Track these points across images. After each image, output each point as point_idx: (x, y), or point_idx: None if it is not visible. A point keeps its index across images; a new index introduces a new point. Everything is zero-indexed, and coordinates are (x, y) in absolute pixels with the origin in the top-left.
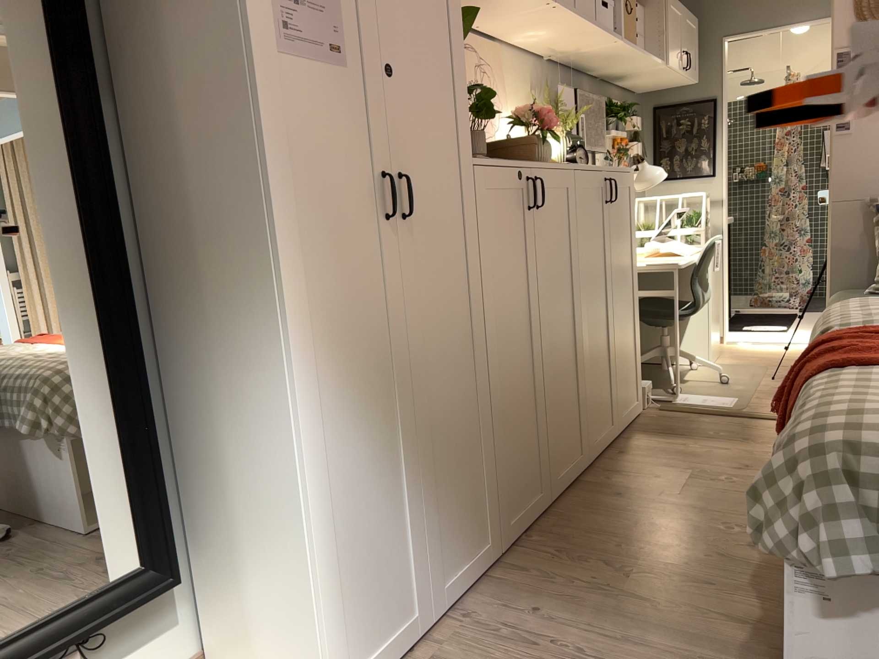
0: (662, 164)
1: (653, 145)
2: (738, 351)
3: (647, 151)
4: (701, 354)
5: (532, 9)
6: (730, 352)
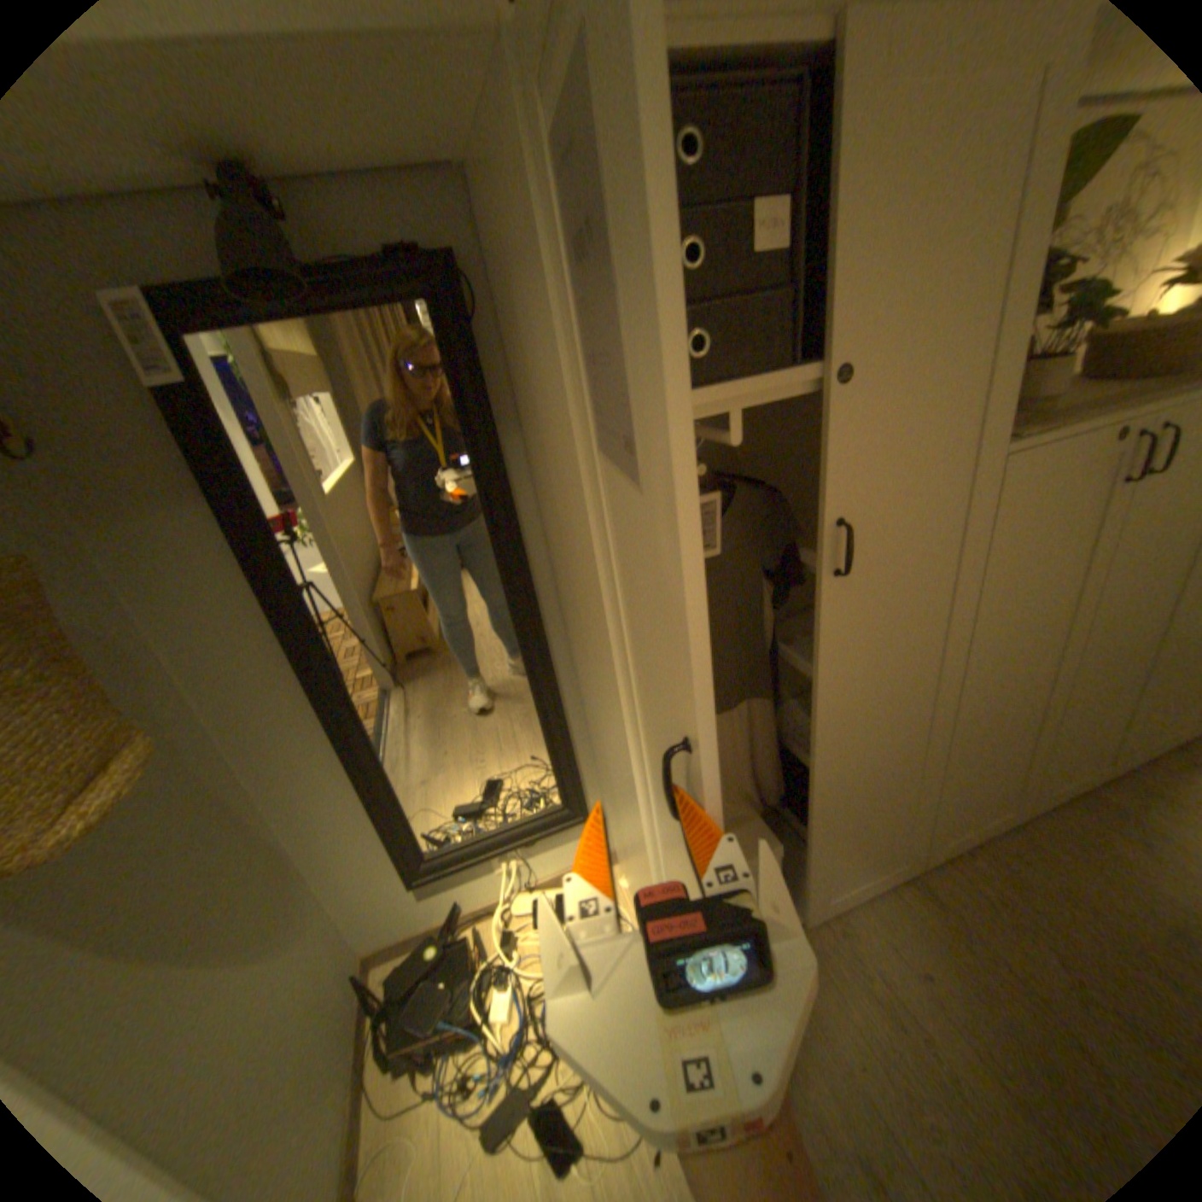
0: None
1: None
2: None
3: None
4: None
5: None
6: None
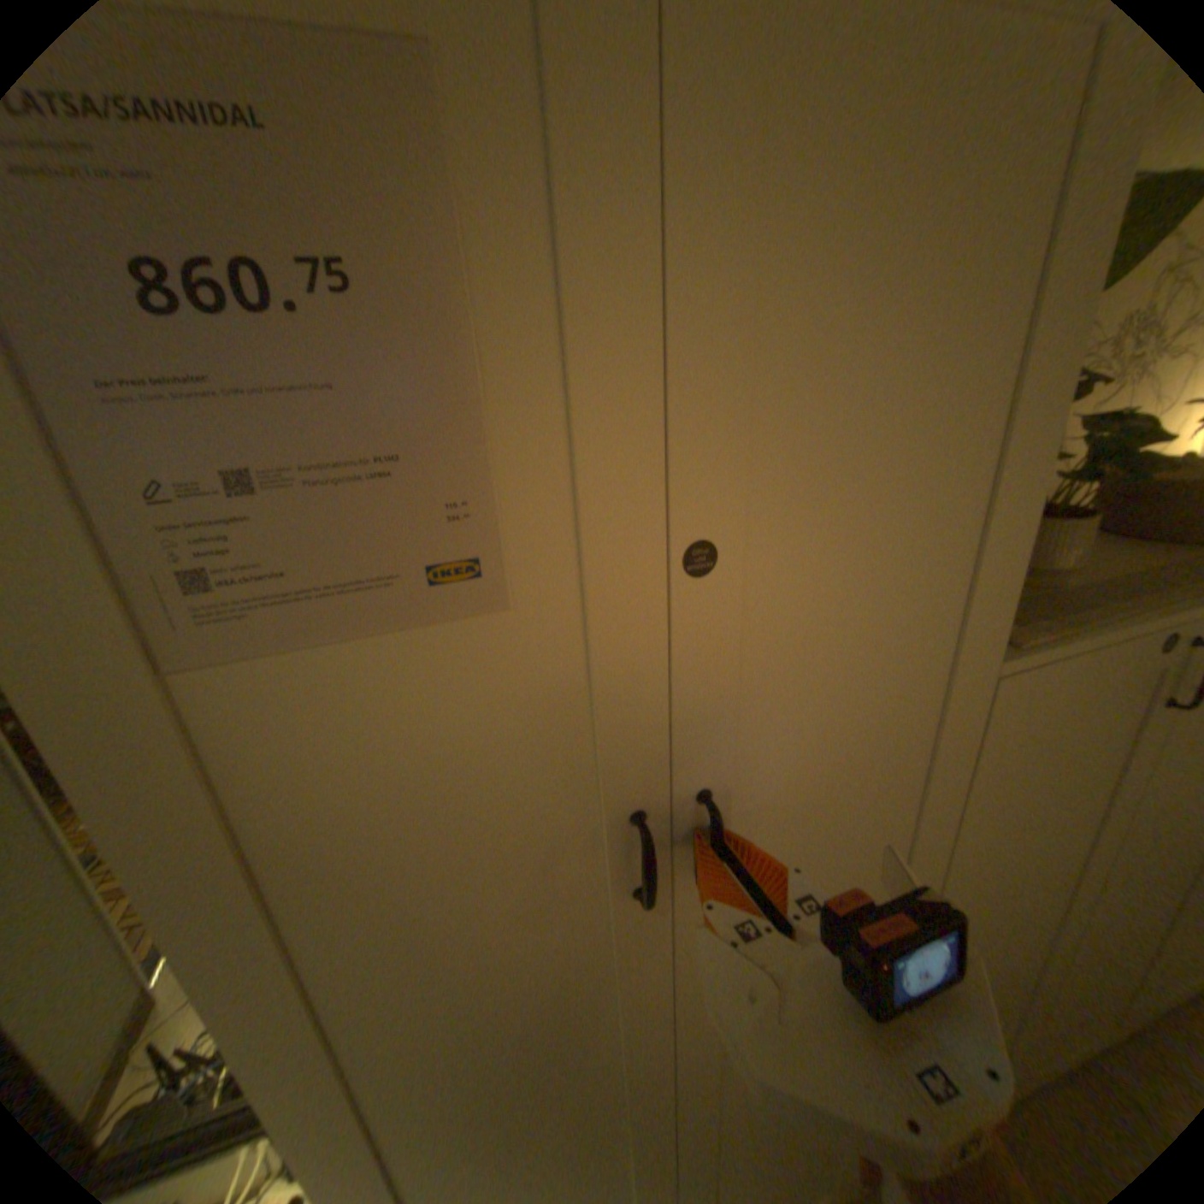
0: None
1: None
2: None
3: None
4: None
5: None
6: None
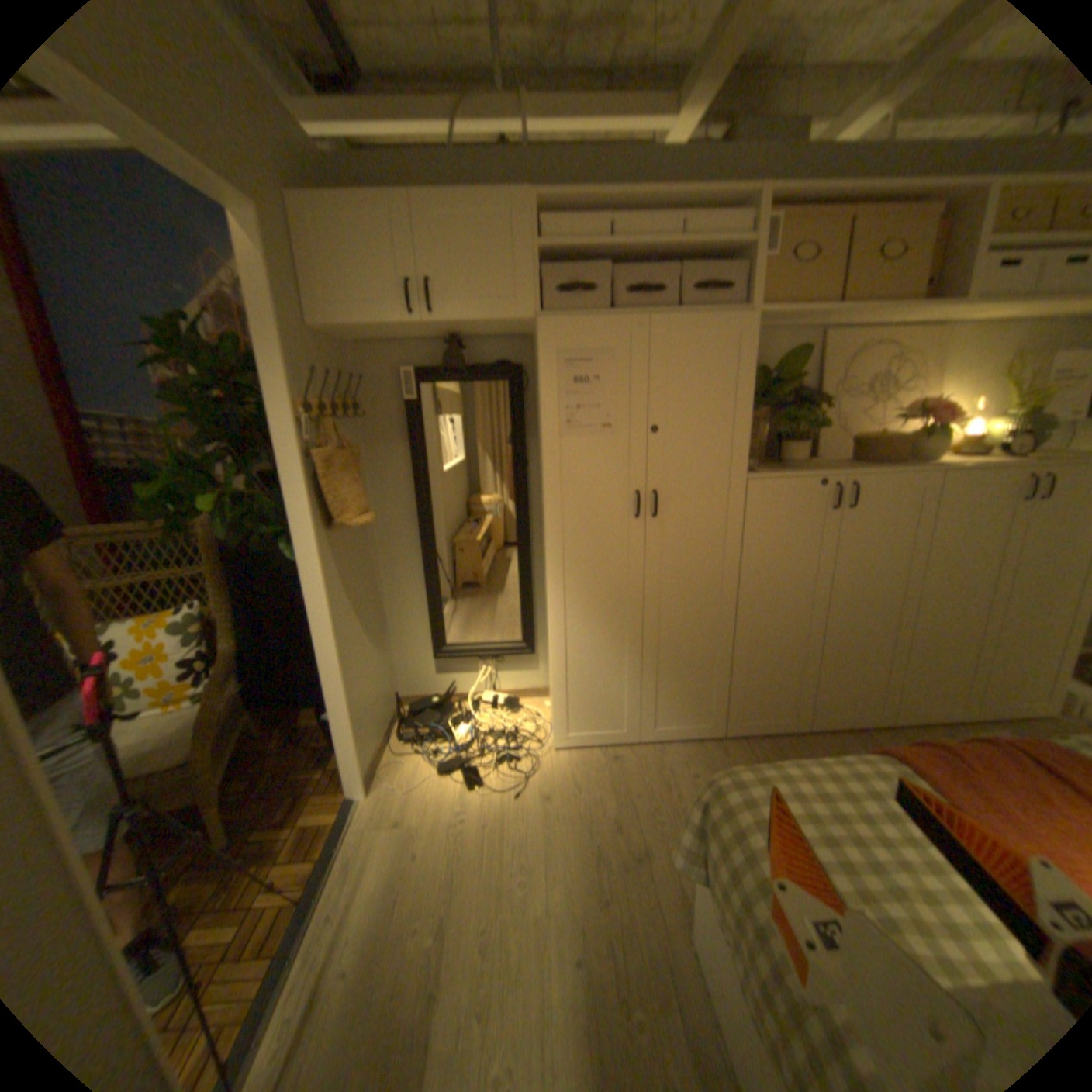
0: None
1: None
2: None
3: None
4: None
5: (950, 312)
6: None
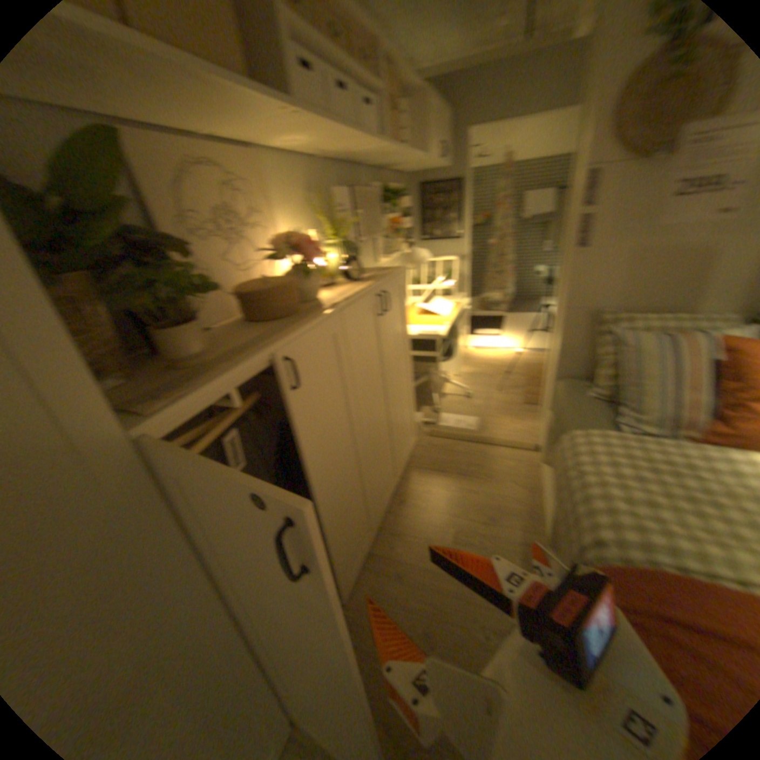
0: (430, 229)
1: (423, 213)
2: (477, 360)
3: (420, 219)
4: (456, 370)
5: (276, 114)
6: (473, 361)
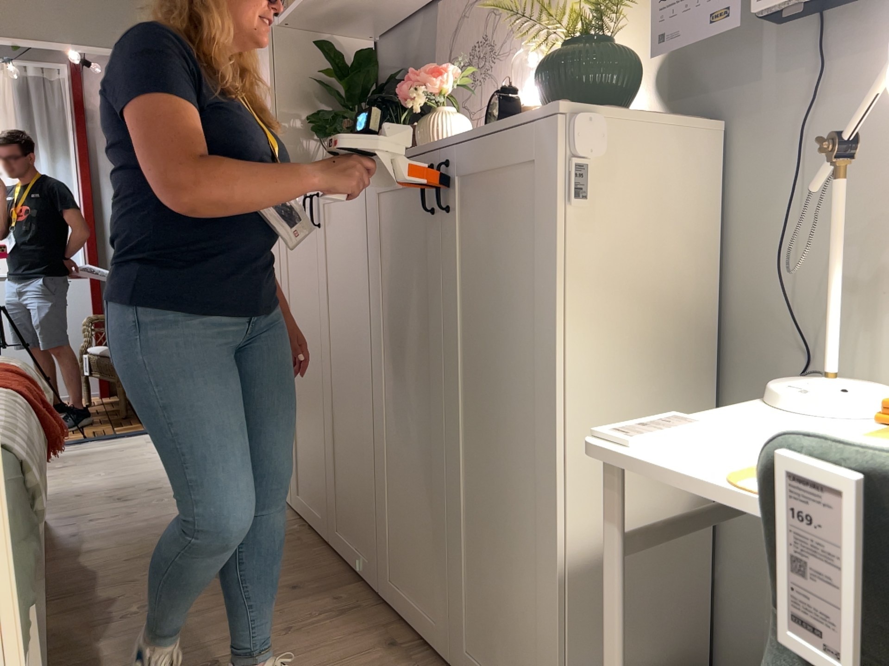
0: None
1: None
2: None
3: None
4: None
5: None
6: None
